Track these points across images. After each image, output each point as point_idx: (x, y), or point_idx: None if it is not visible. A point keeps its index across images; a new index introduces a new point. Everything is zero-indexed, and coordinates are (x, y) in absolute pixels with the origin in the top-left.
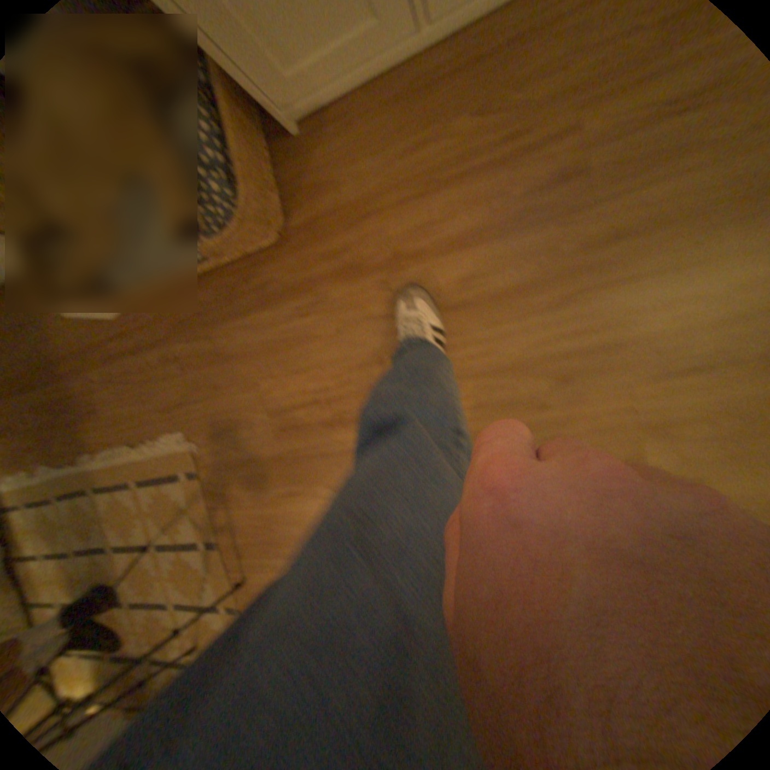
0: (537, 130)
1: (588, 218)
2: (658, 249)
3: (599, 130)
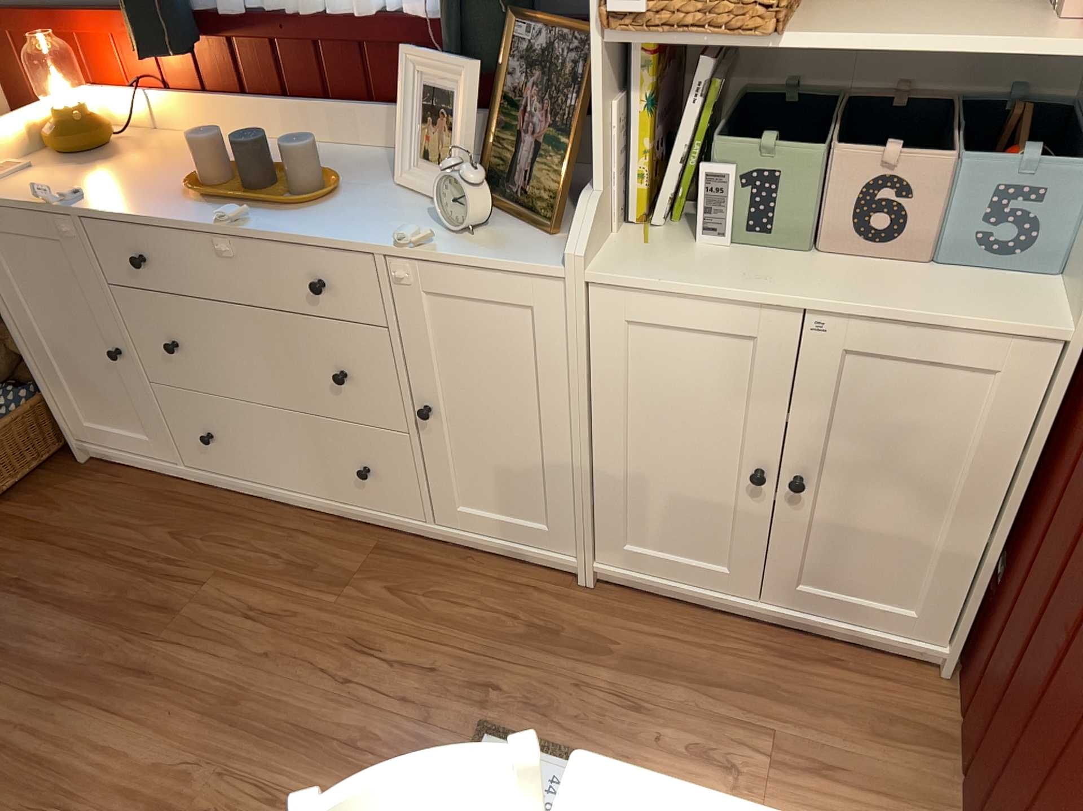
0: (187, 569)
1: (145, 645)
2: (153, 698)
3: (210, 594)
